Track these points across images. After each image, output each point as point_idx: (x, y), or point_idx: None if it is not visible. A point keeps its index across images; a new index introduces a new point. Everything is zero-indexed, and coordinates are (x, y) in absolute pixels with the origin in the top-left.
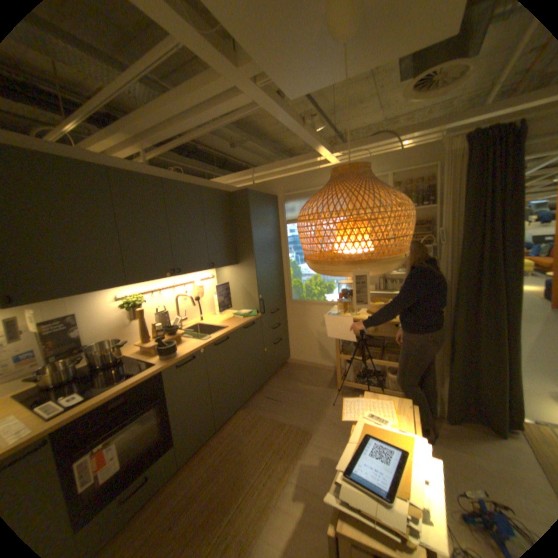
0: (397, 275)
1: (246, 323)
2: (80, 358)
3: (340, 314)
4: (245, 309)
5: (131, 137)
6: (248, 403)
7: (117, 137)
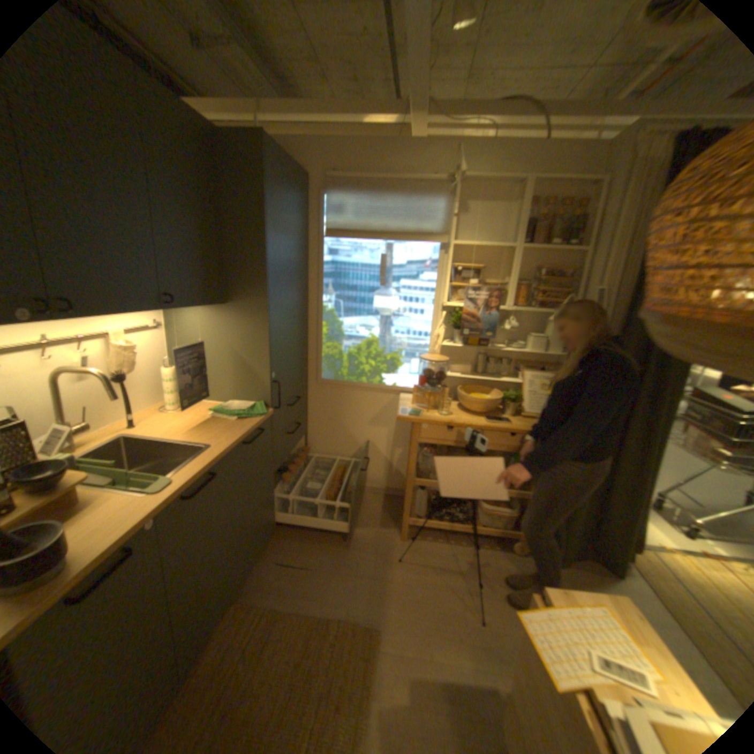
0: (504, 352)
1: (250, 432)
2: None
3: (420, 411)
4: (238, 400)
5: None
6: (244, 582)
7: None
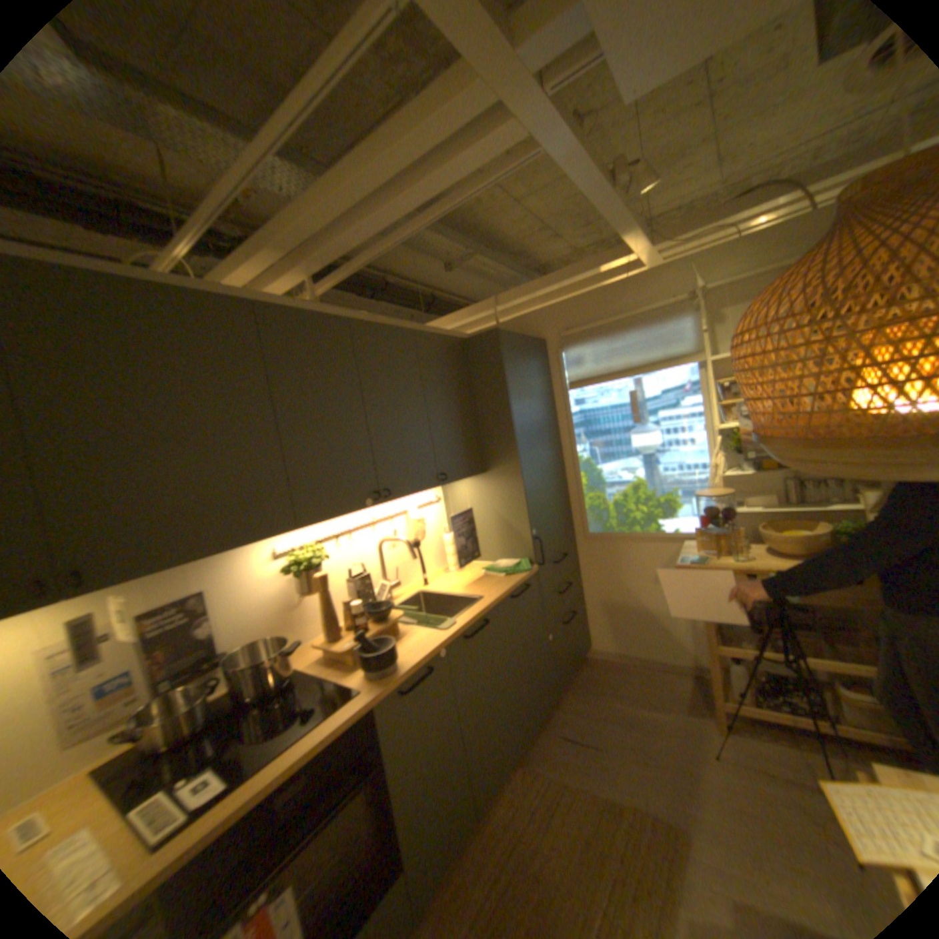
0: None
1: (514, 587)
2: (213, 681)
3: (707, 559)
4: (504, 559)
5: (291, 251)
6: (529, 751)
7: (267, 254)
